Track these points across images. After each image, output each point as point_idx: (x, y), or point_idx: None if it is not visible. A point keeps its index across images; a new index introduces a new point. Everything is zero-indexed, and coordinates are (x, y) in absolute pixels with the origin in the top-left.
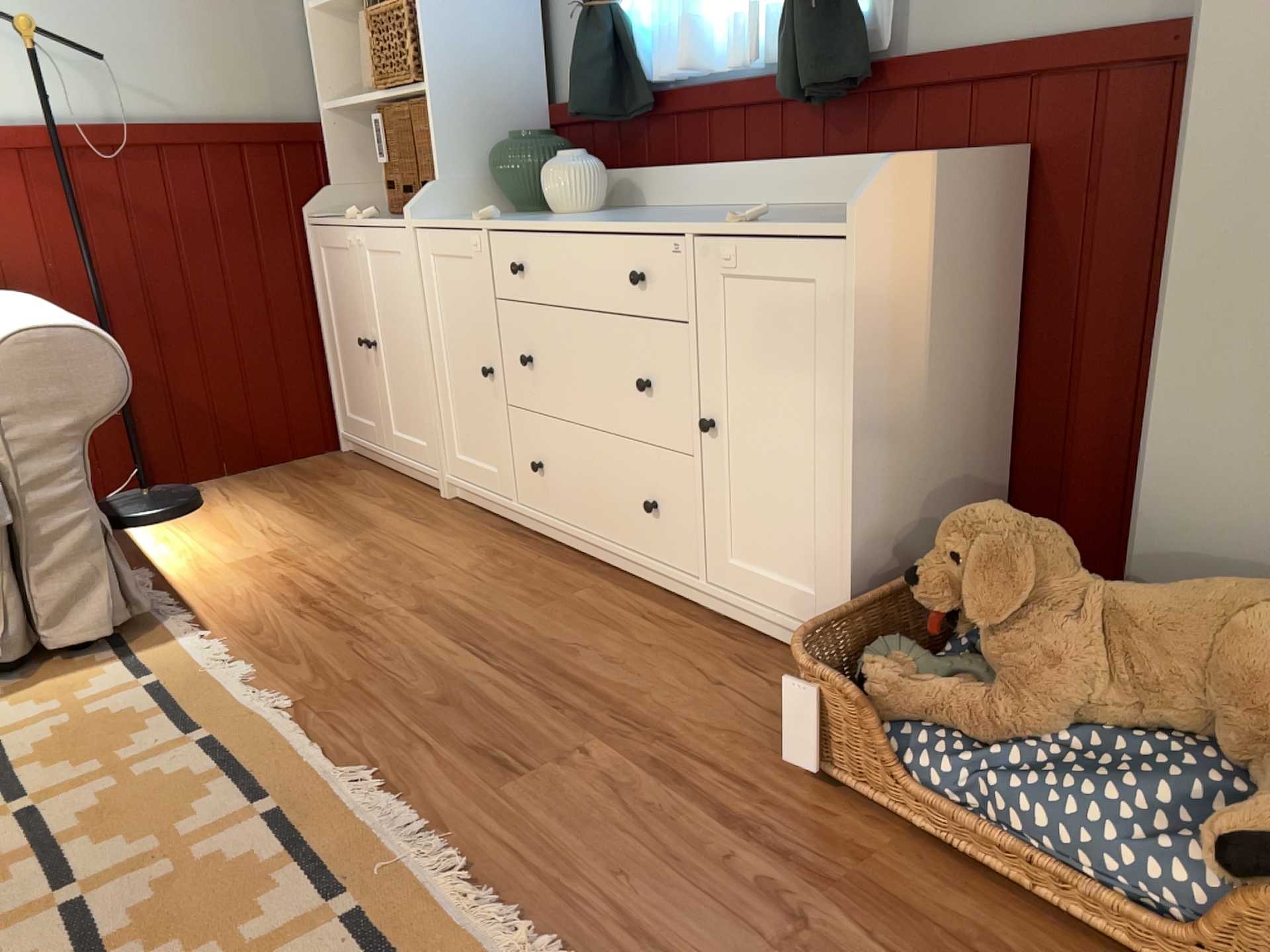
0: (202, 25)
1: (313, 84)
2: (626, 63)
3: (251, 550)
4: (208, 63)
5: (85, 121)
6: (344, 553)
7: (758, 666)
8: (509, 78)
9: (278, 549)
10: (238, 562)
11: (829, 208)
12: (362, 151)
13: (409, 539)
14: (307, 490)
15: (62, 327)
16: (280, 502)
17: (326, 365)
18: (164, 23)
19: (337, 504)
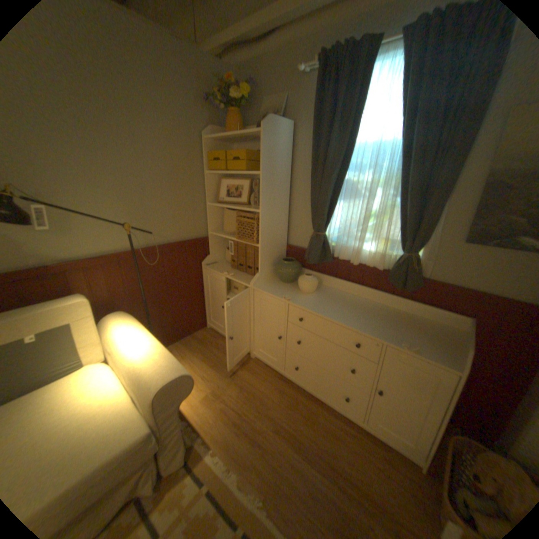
0: (176, 210)
1: (206, 224)
2: (324, 246)
3: (203, 391)
4: (177, 222)
5: (139, 245)
6: (234, 392)
7: (393, 464)
8: (279, 239)
9: (212, 390)
10: (201, 399)
11: (401, 314)
12: (219, 243)
13: (252, 384)
14: (206, 351)
15: (175, 377)
16: (200, 359)
17: (205, 304)
18: (165, 211)
19: (219, 361)
